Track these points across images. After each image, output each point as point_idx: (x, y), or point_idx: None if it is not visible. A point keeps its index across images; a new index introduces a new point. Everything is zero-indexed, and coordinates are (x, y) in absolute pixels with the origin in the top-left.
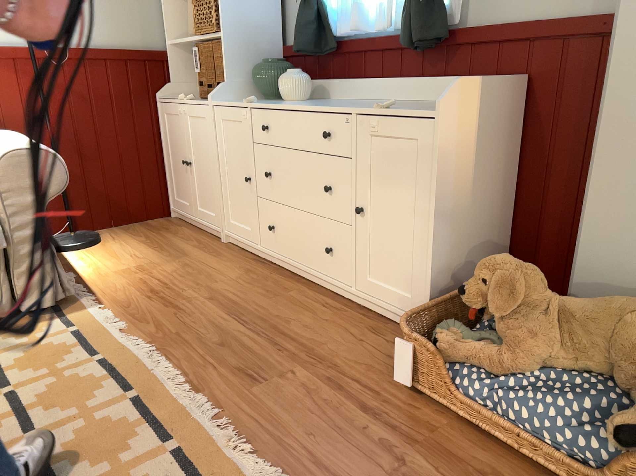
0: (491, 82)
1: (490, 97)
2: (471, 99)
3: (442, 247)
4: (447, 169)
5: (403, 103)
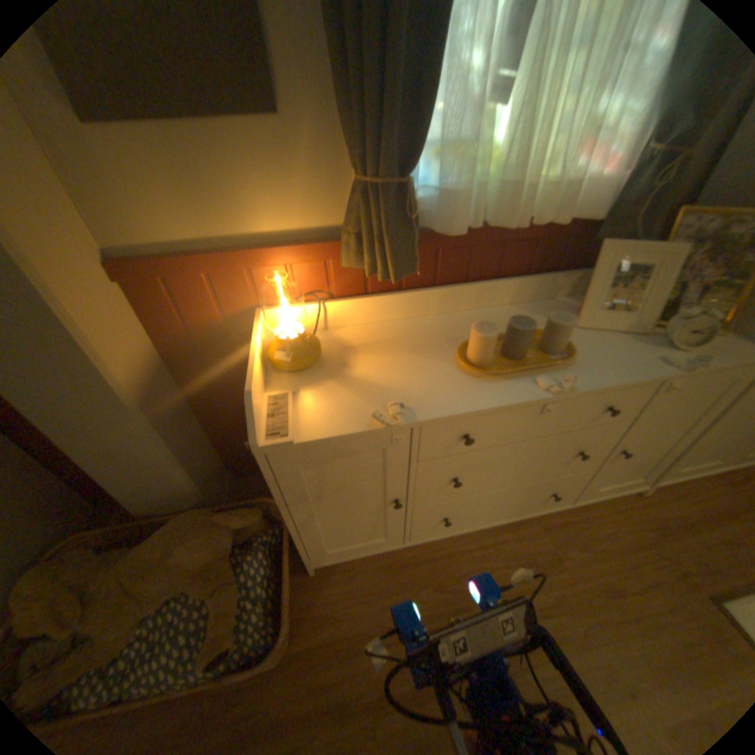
0: None
1: None
2: None
3: None
4: None
5: None
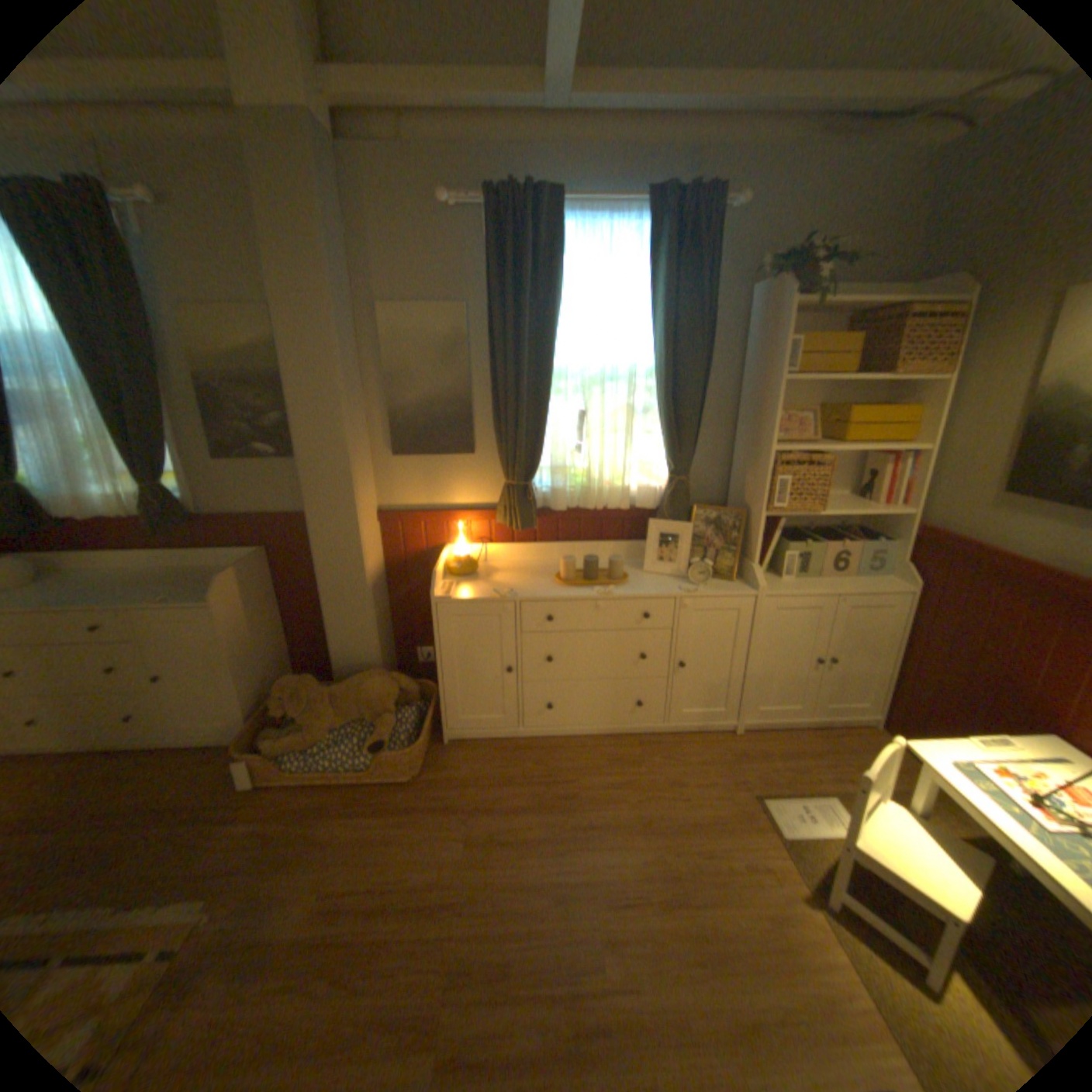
0: (241, 564)
1: (243, 574)
2: (231, 583)
3: (241, 684)
4: (228, 634)
5: (162, 573)
